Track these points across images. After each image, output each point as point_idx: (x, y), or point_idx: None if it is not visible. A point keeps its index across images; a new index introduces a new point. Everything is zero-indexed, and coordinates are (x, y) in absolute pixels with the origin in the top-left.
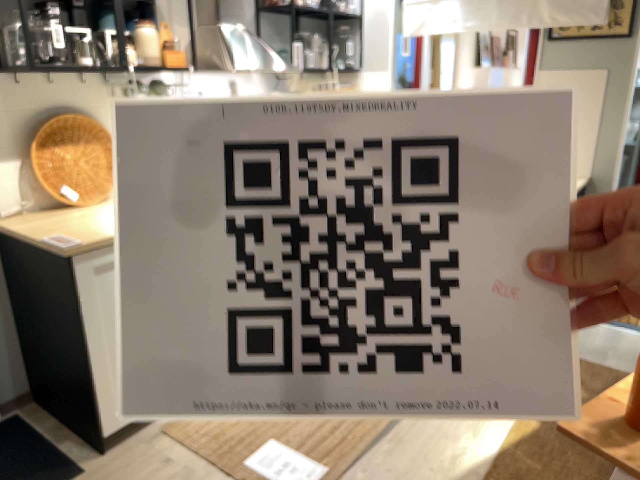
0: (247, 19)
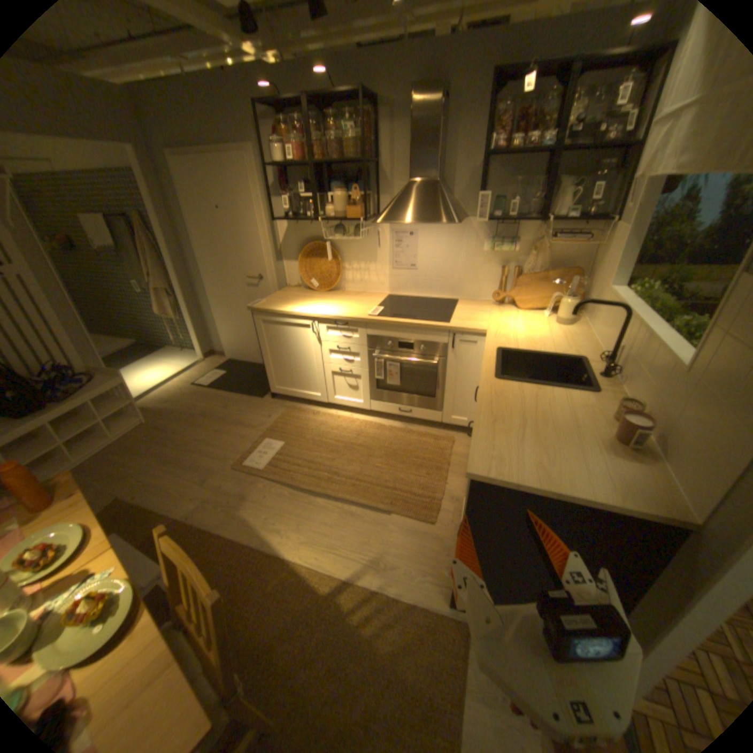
0: (472, 166)
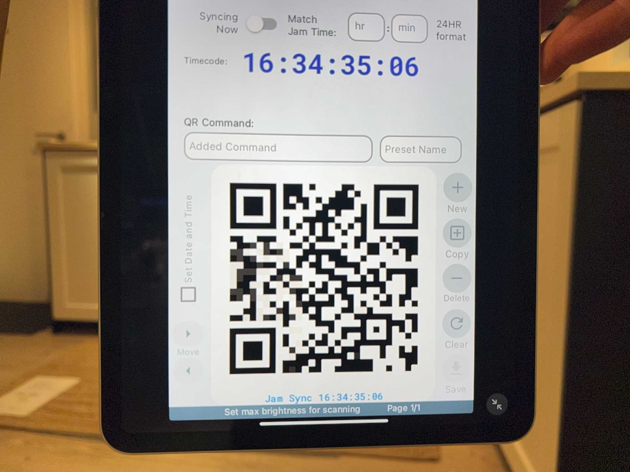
0: None
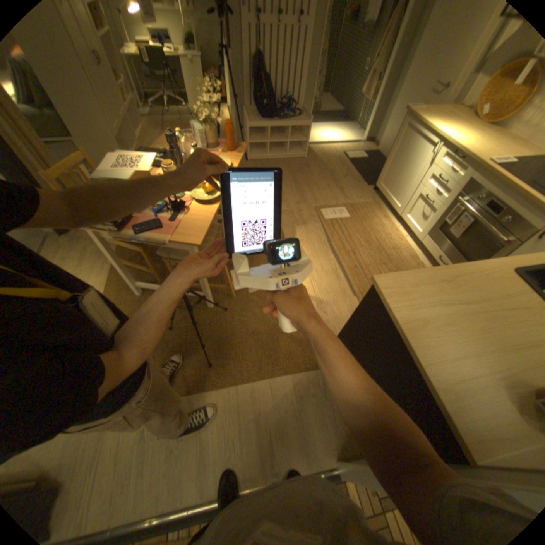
0: None
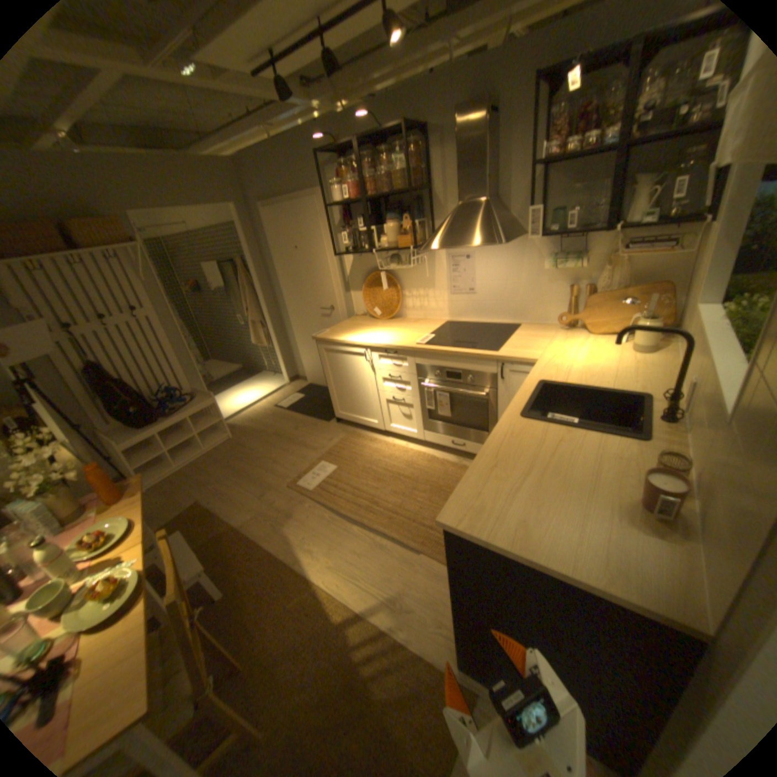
0: (529, 178)
